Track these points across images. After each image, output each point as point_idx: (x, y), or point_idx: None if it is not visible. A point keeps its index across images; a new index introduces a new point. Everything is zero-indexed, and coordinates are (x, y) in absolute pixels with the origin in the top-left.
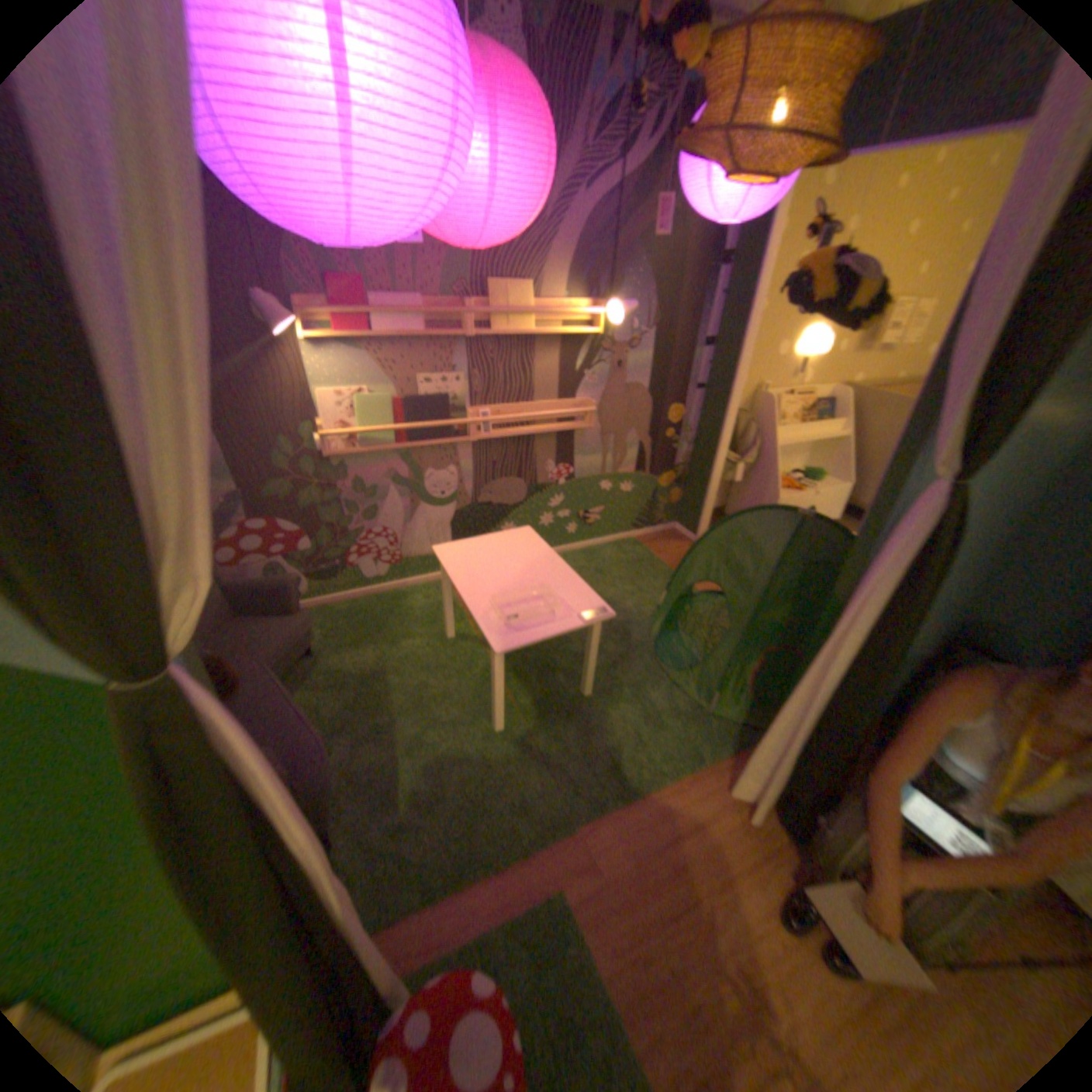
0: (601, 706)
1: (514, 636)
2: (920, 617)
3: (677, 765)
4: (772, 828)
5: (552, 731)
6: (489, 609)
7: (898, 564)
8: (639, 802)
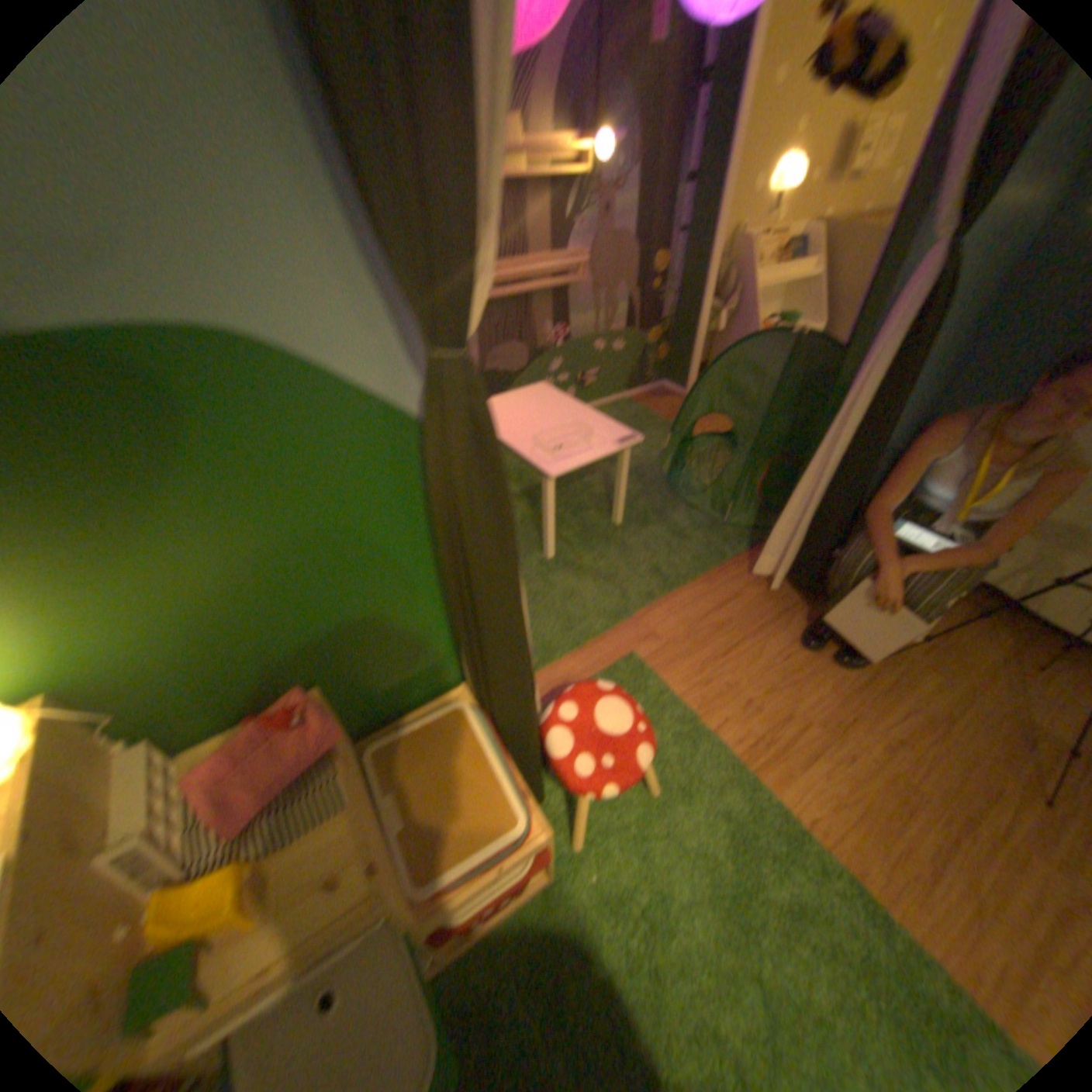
0: (632, 529)
1: (563, 463)
2: (913, 379)
3: (704, 561)
4: (786, 592)
5: (595, 551)
6: (533, 446)
7: (893, 343)
8: (679, 589)
